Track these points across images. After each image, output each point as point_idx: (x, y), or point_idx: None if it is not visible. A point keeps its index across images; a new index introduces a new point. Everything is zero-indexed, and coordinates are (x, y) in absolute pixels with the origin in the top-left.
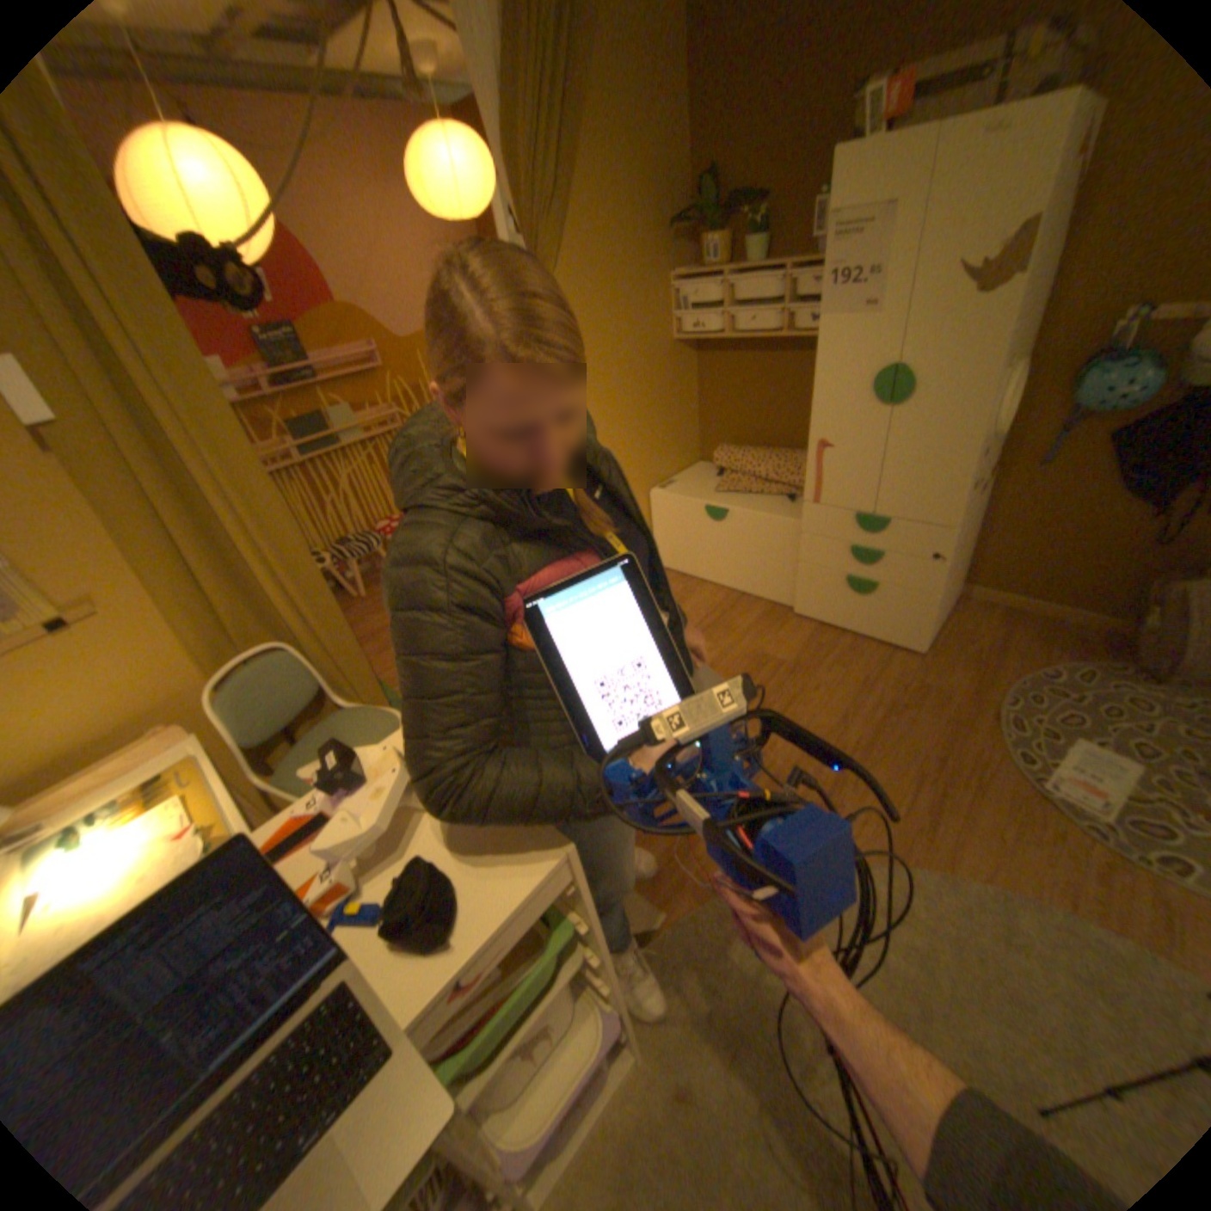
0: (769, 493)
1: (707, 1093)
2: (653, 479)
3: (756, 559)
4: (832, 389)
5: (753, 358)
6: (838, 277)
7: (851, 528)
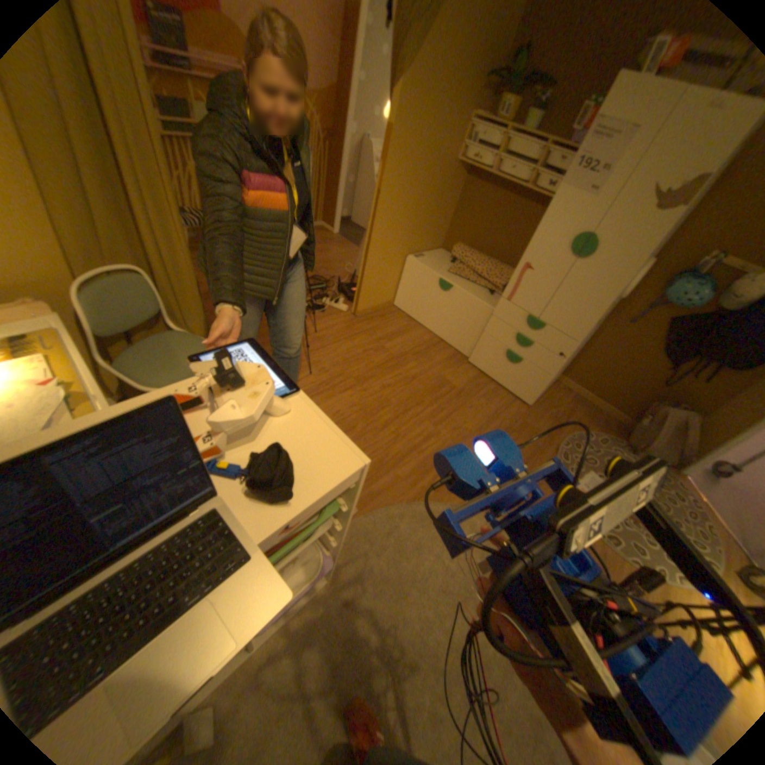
0: (479, 285)
1: (362, 606)
2: (412, 249)
3: (458, 322)
4: (548, 234)
5: (501, 194)
6: (580, 162)
7: (522, 323)
